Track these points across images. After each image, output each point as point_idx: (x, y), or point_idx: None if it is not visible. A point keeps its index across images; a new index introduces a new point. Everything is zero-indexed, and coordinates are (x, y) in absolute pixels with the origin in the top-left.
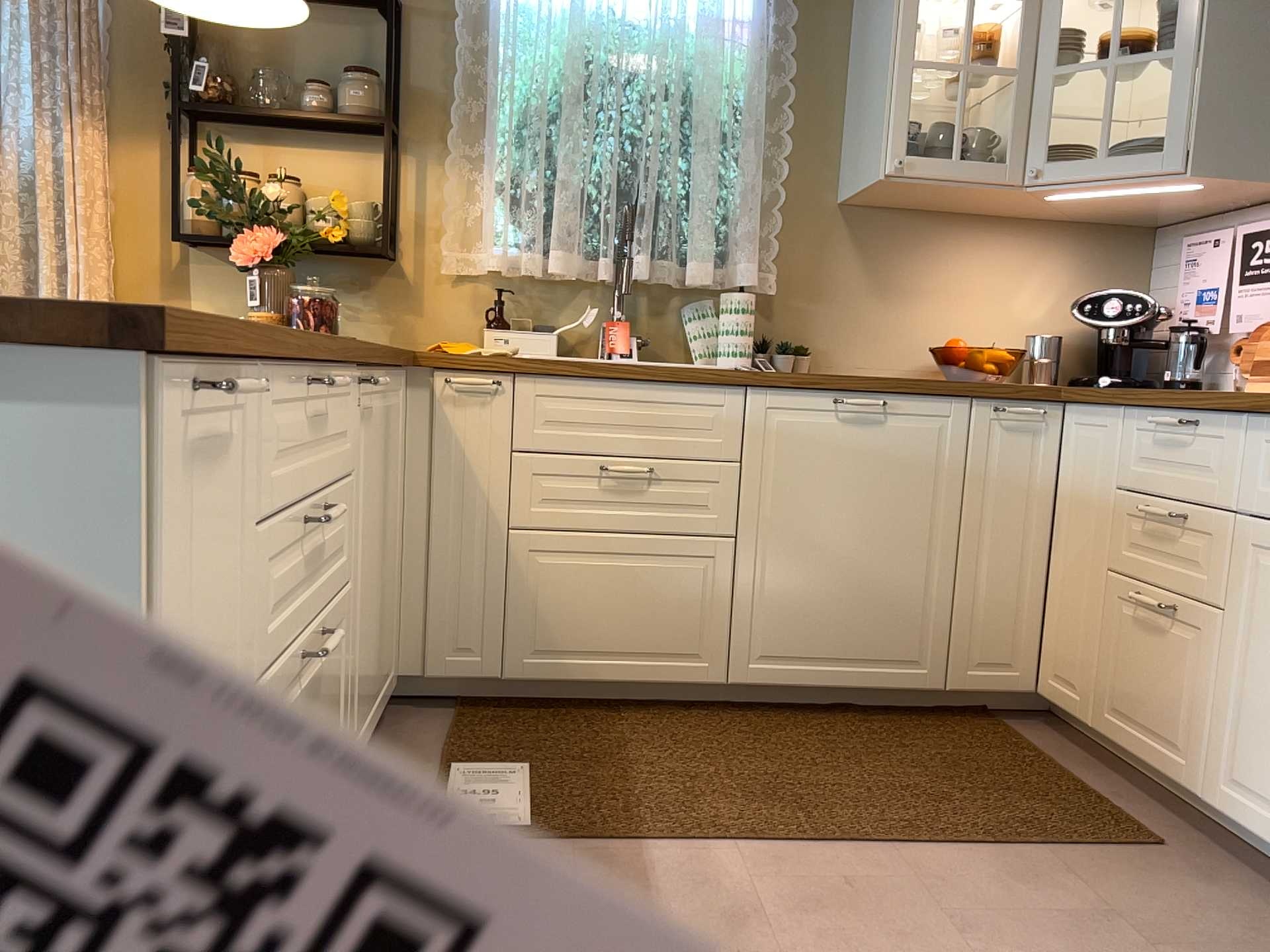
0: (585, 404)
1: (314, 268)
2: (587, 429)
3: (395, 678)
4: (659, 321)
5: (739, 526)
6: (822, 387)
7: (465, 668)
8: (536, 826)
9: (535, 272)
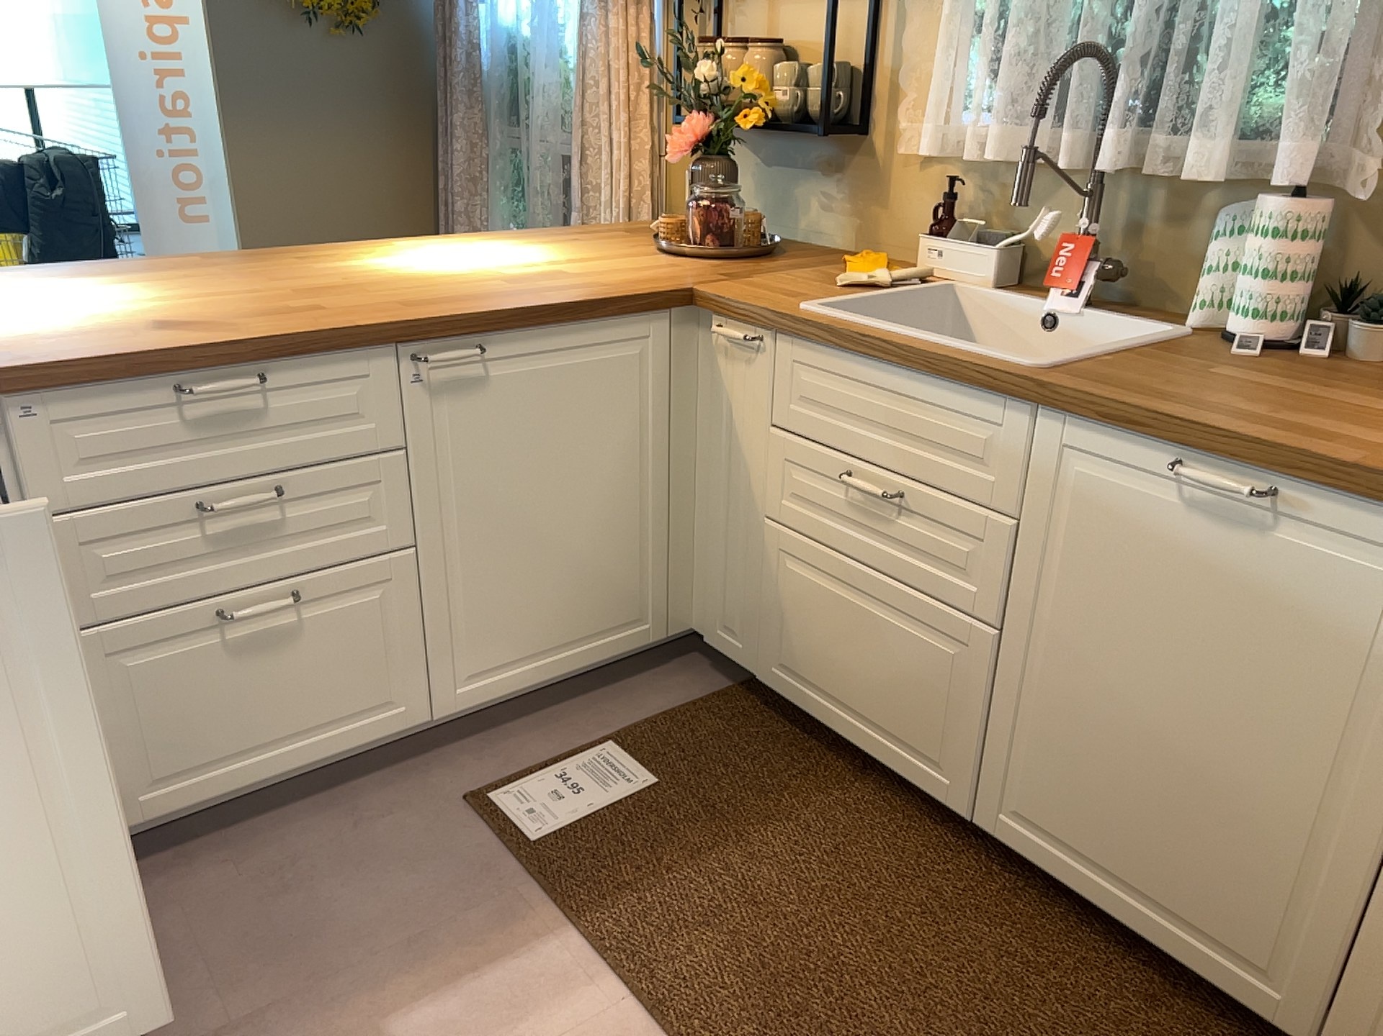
0: (840, 384)
1: (795, 146)
2: (842, 418)
3: (681, 630)
4: (1171, 238)
5: (1008, 615)
6: (1148, 436)
7: (731, 649)
8: (544, 844)
9: (979, 159)
